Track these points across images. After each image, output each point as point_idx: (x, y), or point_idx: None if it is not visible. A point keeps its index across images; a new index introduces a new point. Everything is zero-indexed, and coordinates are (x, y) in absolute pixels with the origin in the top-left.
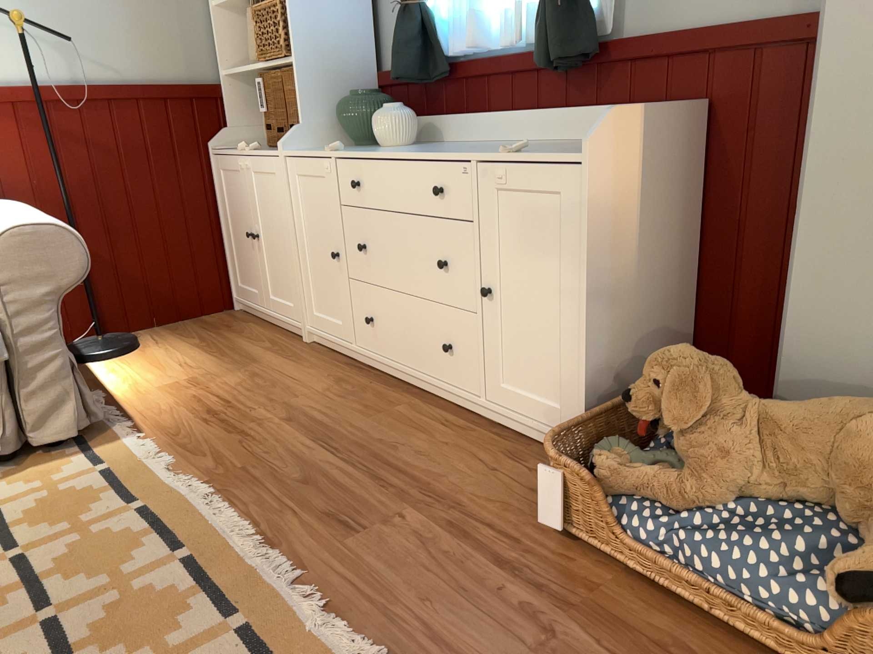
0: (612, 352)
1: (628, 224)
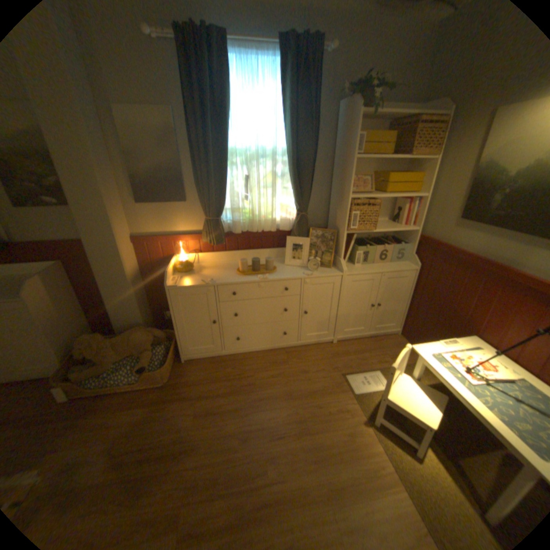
0: (61, 343)
1: (49, 308)
